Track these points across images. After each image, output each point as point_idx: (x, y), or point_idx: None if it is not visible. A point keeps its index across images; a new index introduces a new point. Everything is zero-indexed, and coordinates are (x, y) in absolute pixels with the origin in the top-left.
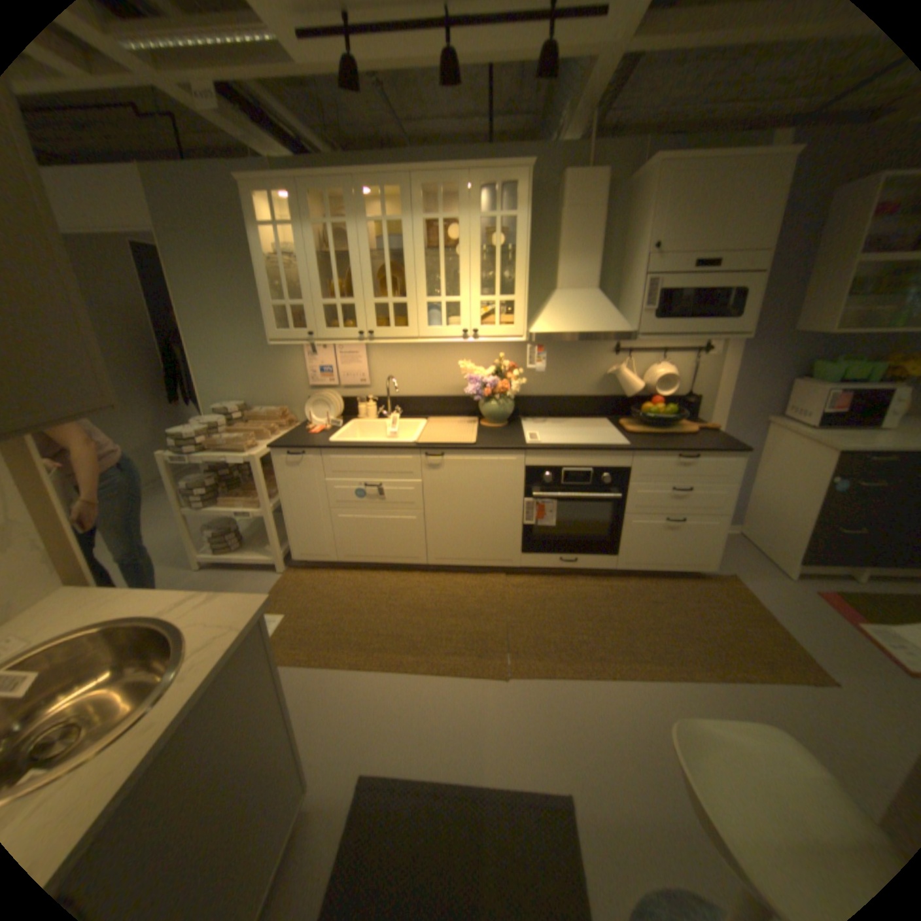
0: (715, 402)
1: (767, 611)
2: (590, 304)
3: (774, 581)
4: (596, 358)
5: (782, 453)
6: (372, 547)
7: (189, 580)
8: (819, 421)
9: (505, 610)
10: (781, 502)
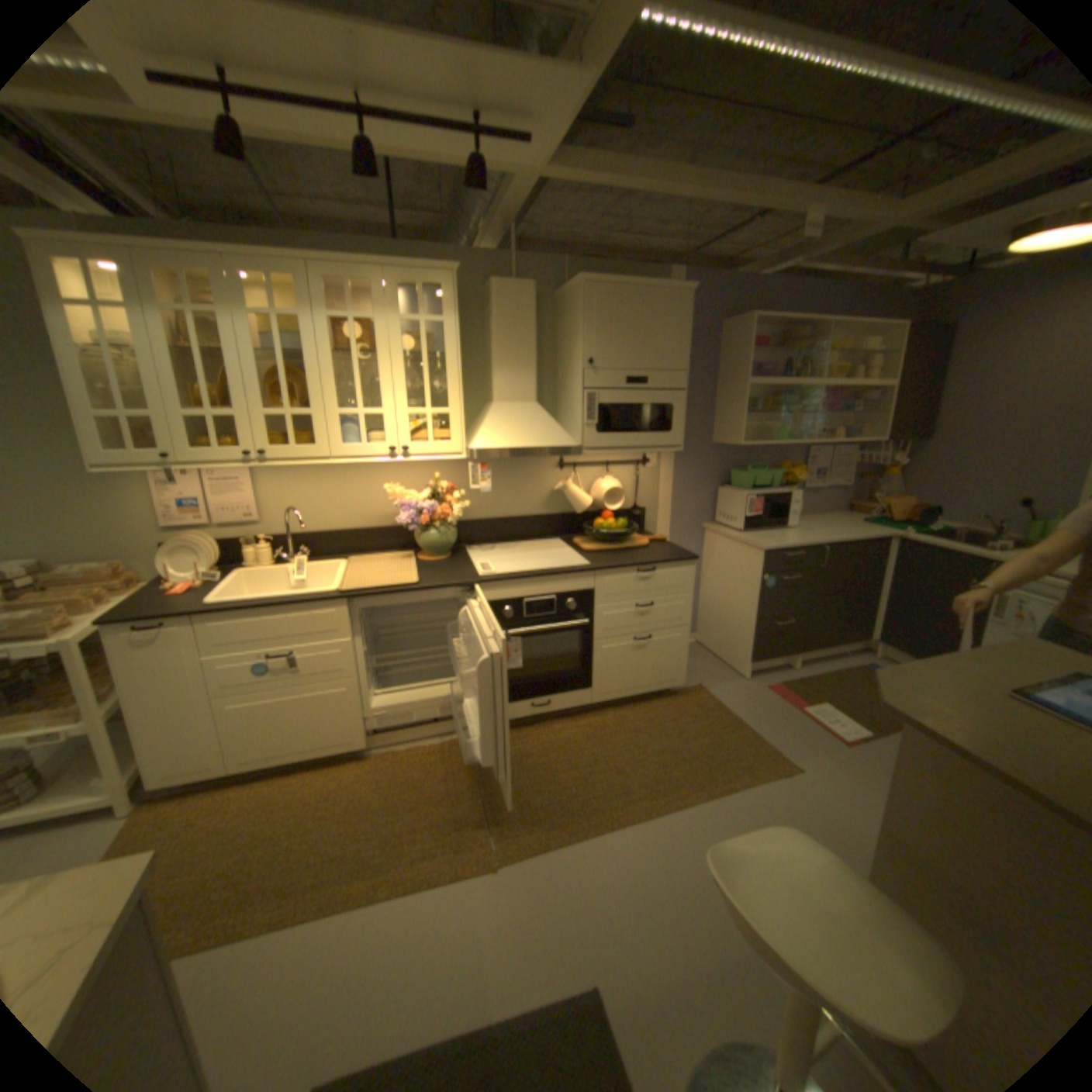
0: (657, 514)
1: (733, 715)
2: (530, 419)
3: (732, 683)
4: (541, 475)
5: (719, 558)
6: (283, 741)
7: None
8: (743, 525)
9: (476, 782)
10: (724, 604)
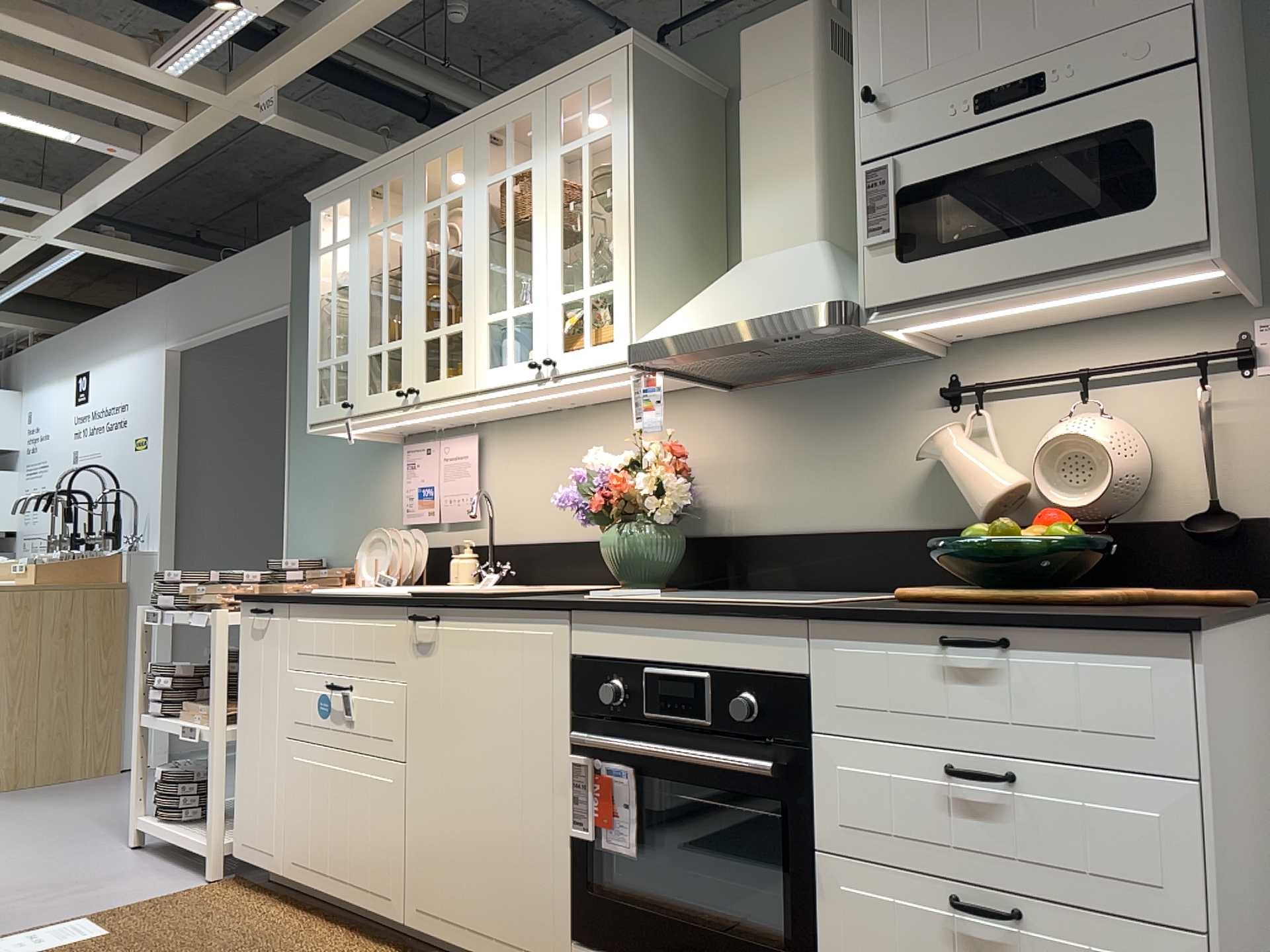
0: None
1: None
2: (778, 271)
3: None
4: (900, 423)
5: None
6: (327, 847)
7: (108, 854)
8: None
9: None
10: None
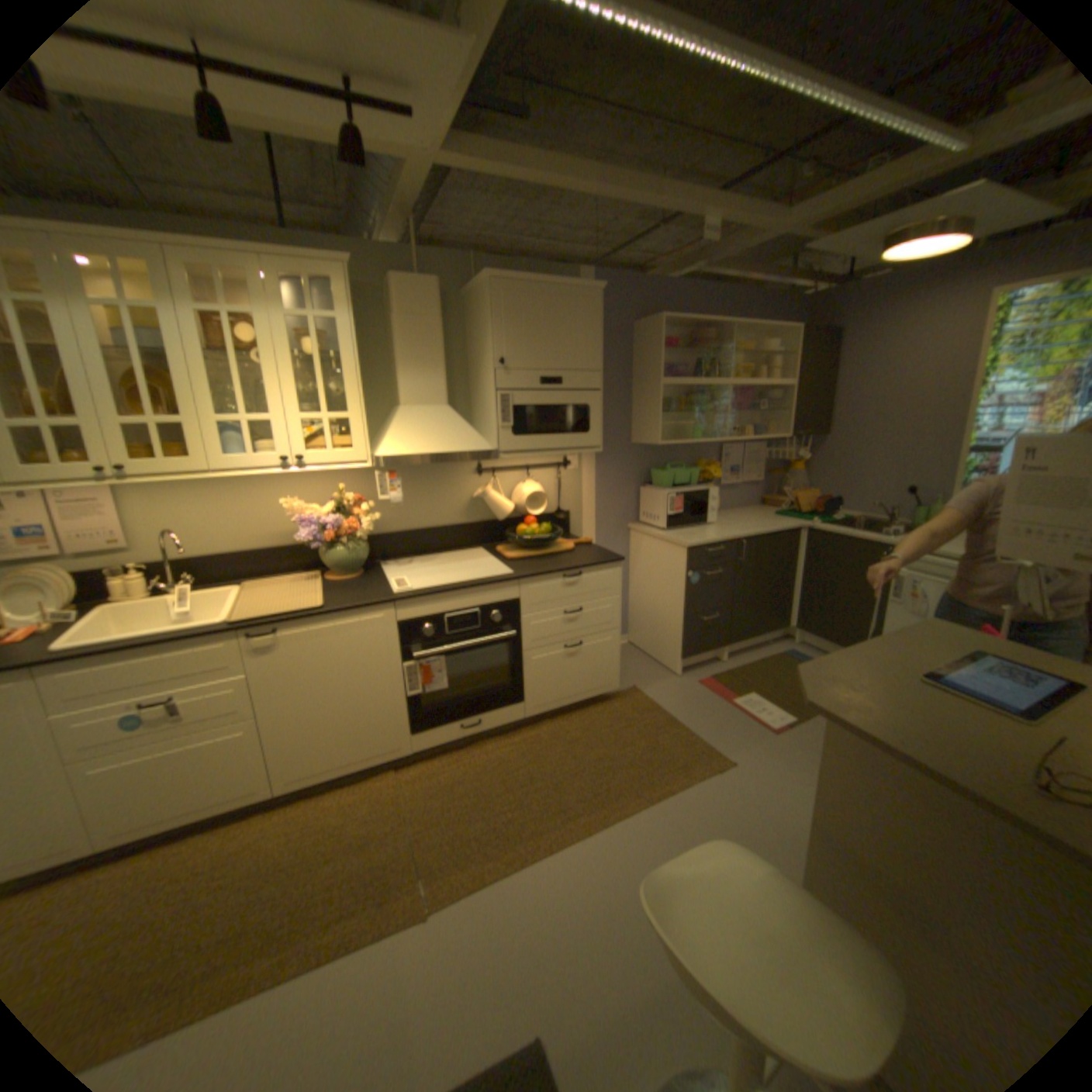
0: (581, 516)
1: (666, 714)
2: (442, 422)
3: (664, 681)
4: (459, 481)
5: (644, 557)
6: (166, 803)
7: None
8: (665, 523)
9: (402, 820)
10: (653, 603)
